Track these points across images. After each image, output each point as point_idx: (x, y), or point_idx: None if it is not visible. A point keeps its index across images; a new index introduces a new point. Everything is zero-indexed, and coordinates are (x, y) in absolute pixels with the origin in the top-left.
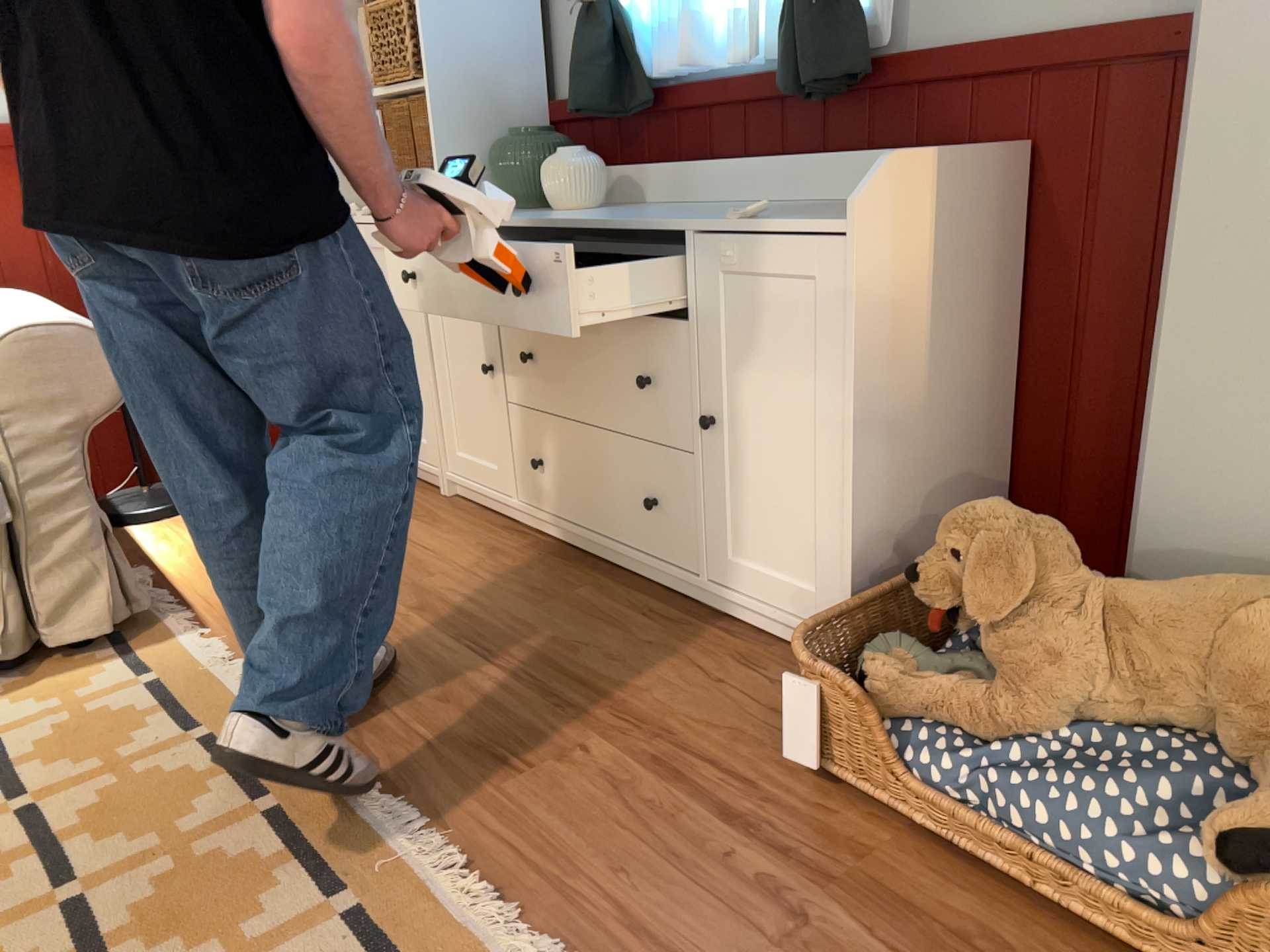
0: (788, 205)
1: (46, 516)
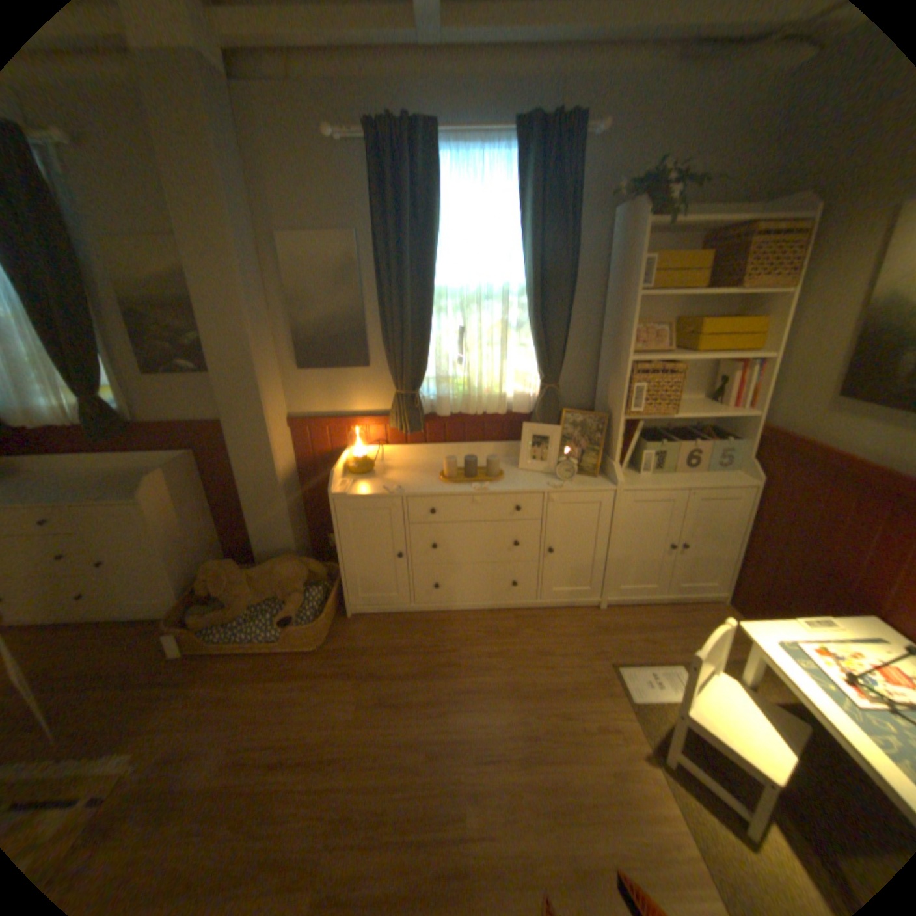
0: (105, 473)
1: None
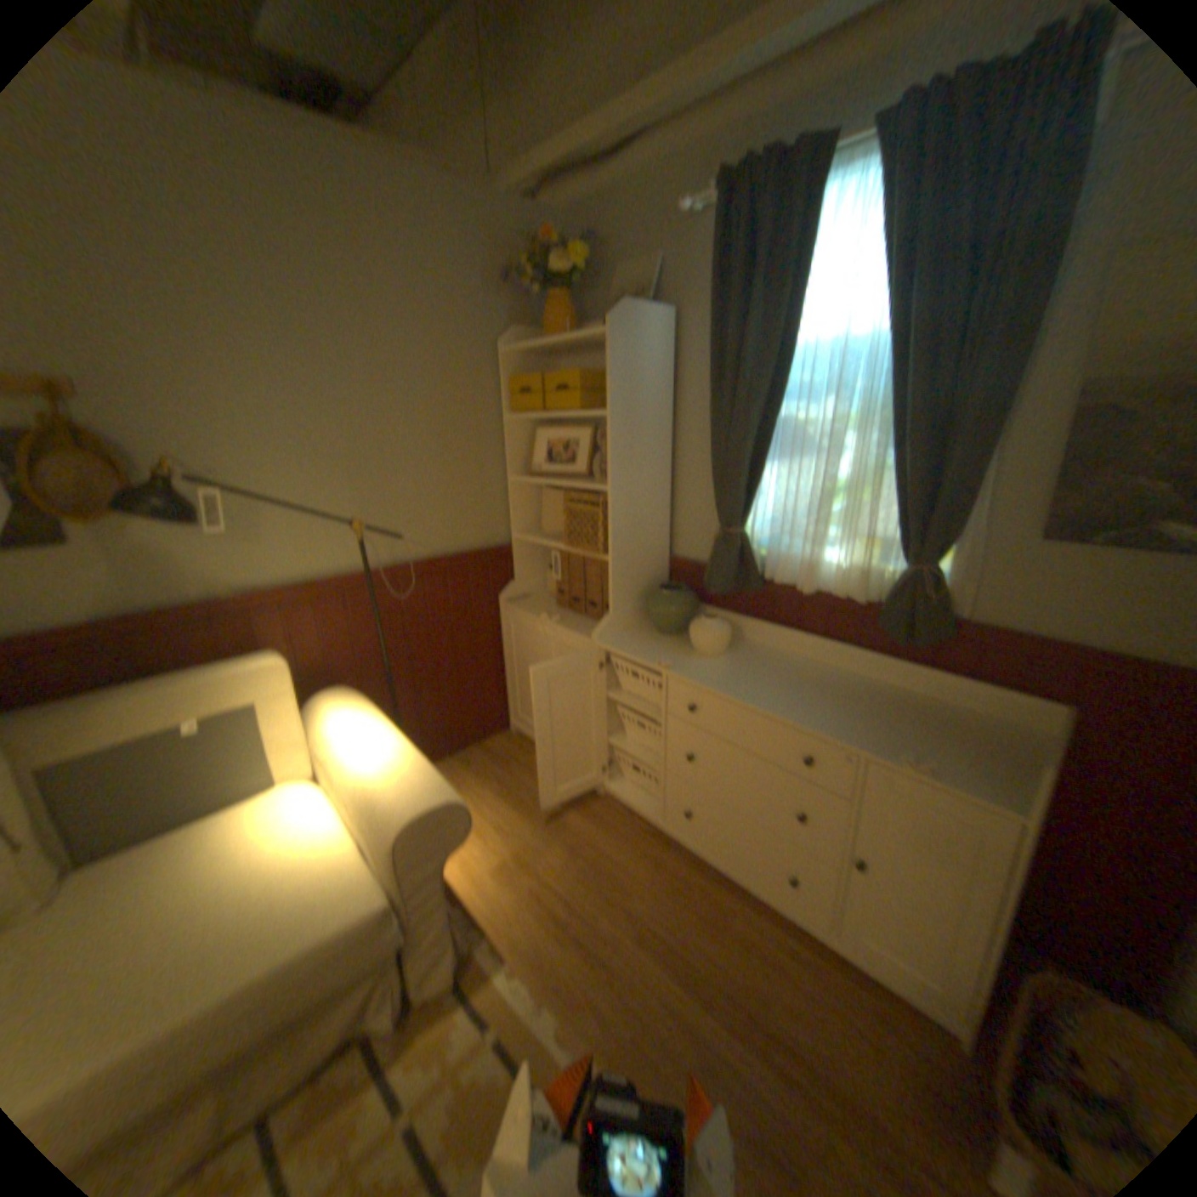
0: (879, 688)
1: (420, 929)
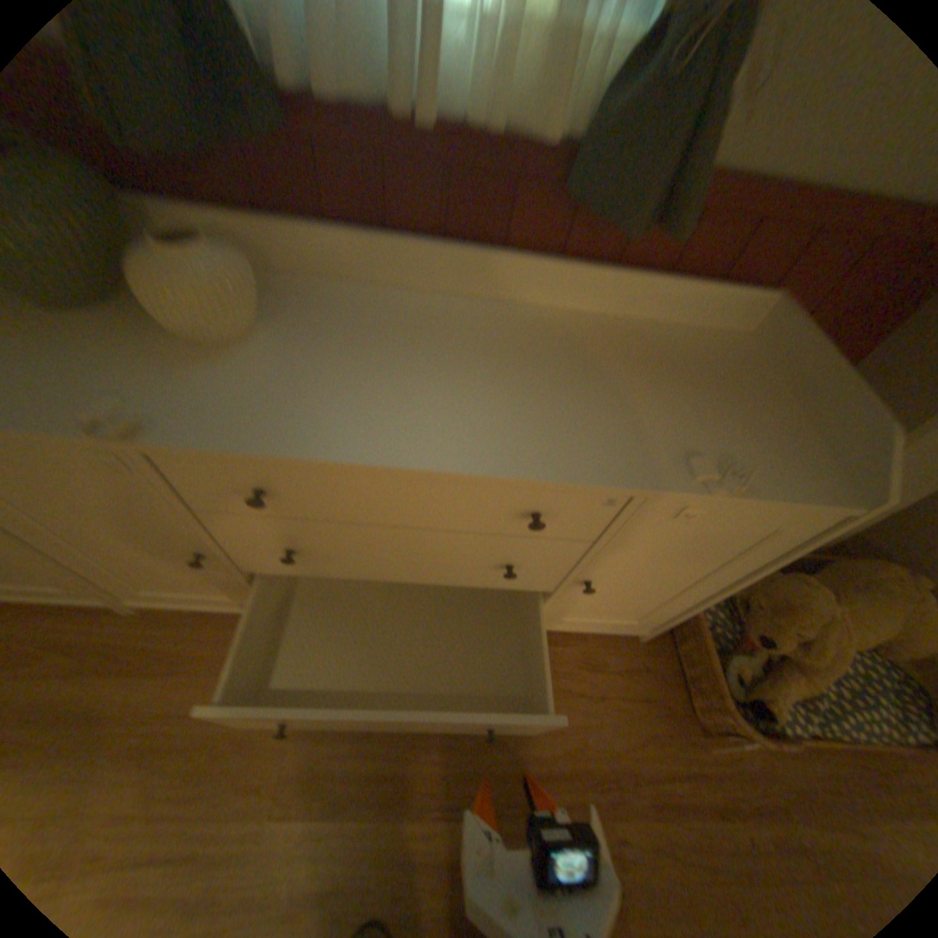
0: (549, 320)
1: None
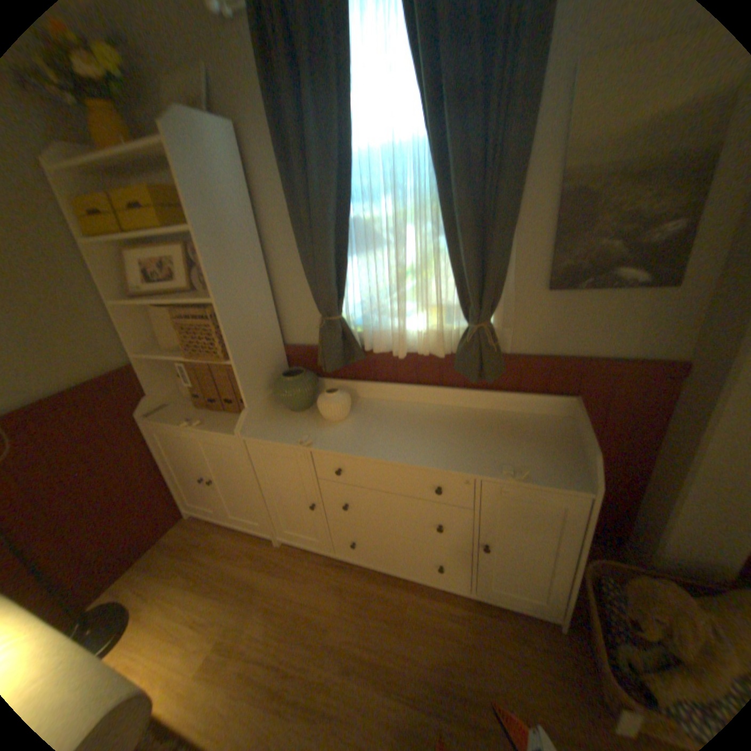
0: (461, 412)
1: None
